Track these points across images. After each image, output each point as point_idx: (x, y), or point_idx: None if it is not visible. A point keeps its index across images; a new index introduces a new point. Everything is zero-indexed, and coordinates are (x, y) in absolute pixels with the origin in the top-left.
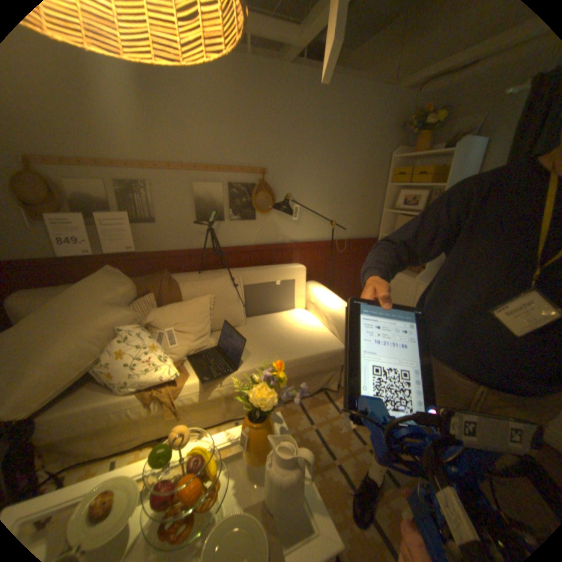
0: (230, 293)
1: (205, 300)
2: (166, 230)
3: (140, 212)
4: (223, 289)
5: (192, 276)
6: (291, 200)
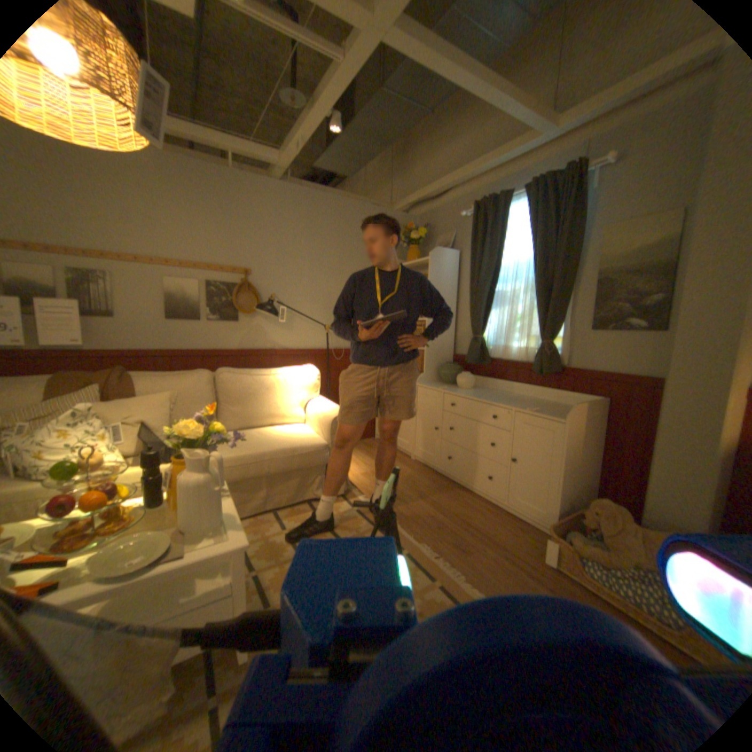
0: (196, 391)
1: (163, 395)
2: (125, 326)
3: (94, 304)
4: (187, 386)
5: (151, 372)
6: (279, 304)
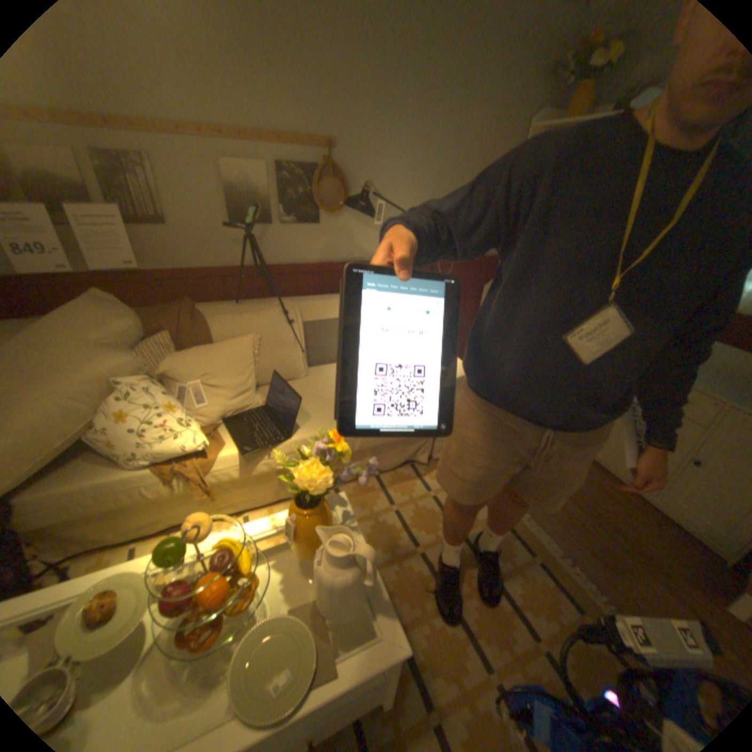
0: (282, 333)
1: (246, 341)
2: (184, 236)
3: (140, 206)
4: (271, 327)
5: (226, 306)
6: (373, 194)
